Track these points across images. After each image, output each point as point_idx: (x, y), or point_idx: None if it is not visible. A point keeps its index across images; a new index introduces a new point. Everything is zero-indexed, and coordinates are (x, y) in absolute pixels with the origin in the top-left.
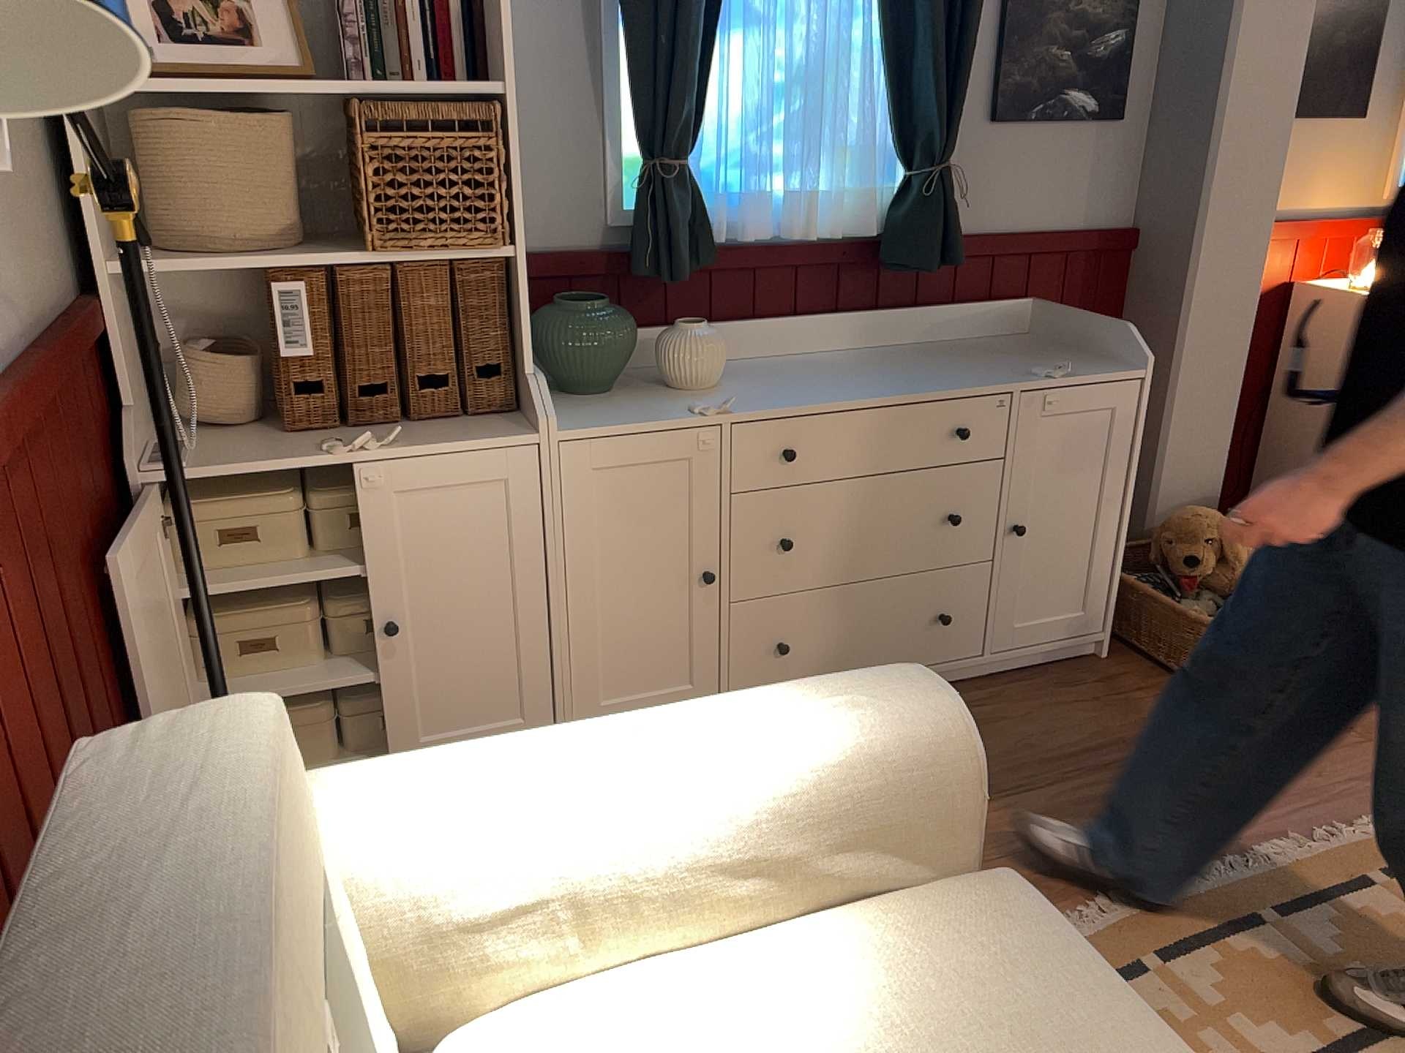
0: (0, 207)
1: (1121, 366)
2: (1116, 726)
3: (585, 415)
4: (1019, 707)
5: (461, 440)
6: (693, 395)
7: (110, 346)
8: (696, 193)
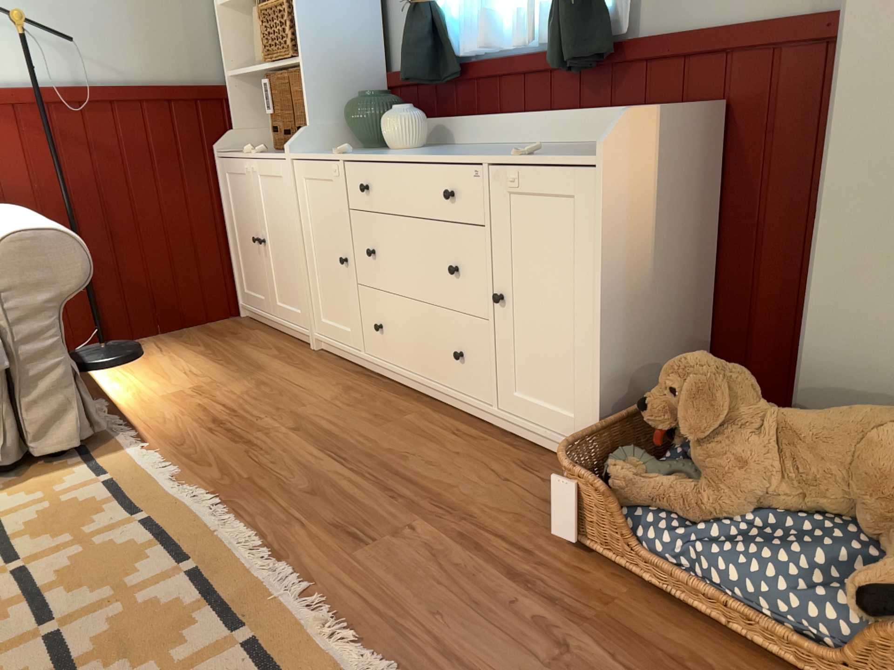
0: (133, 43)
1: (597, 154)
2: (462, 492)
3: (323, 153)
4: (464, 449)
5: (275, 155)
6: (376, 151)
7: (231, 106)
8: (435, 23)
